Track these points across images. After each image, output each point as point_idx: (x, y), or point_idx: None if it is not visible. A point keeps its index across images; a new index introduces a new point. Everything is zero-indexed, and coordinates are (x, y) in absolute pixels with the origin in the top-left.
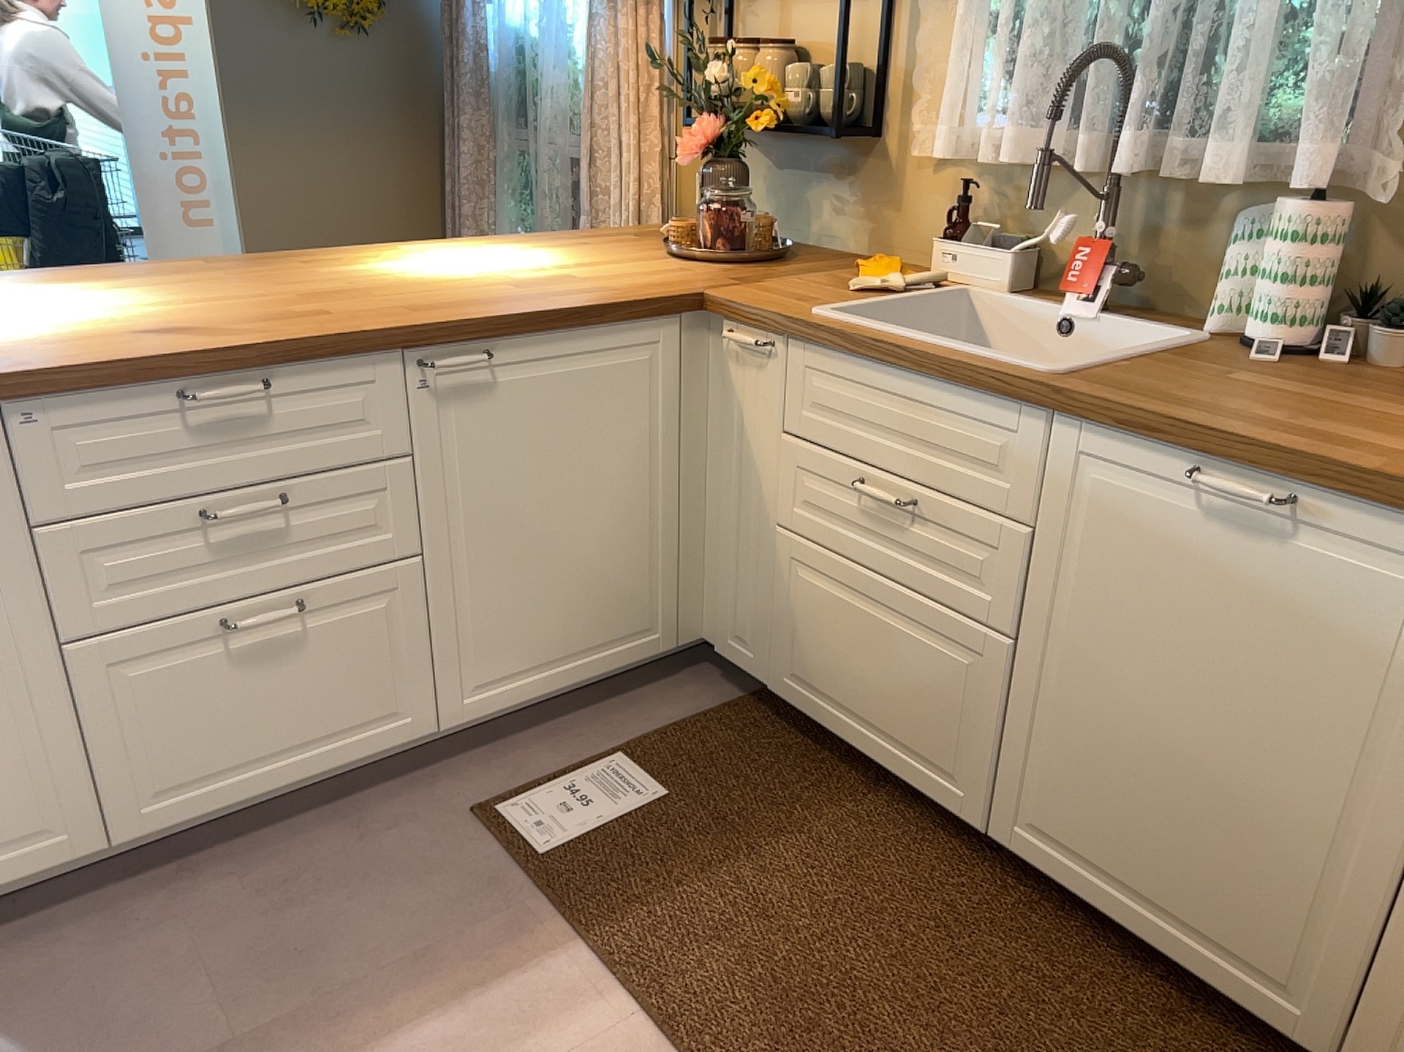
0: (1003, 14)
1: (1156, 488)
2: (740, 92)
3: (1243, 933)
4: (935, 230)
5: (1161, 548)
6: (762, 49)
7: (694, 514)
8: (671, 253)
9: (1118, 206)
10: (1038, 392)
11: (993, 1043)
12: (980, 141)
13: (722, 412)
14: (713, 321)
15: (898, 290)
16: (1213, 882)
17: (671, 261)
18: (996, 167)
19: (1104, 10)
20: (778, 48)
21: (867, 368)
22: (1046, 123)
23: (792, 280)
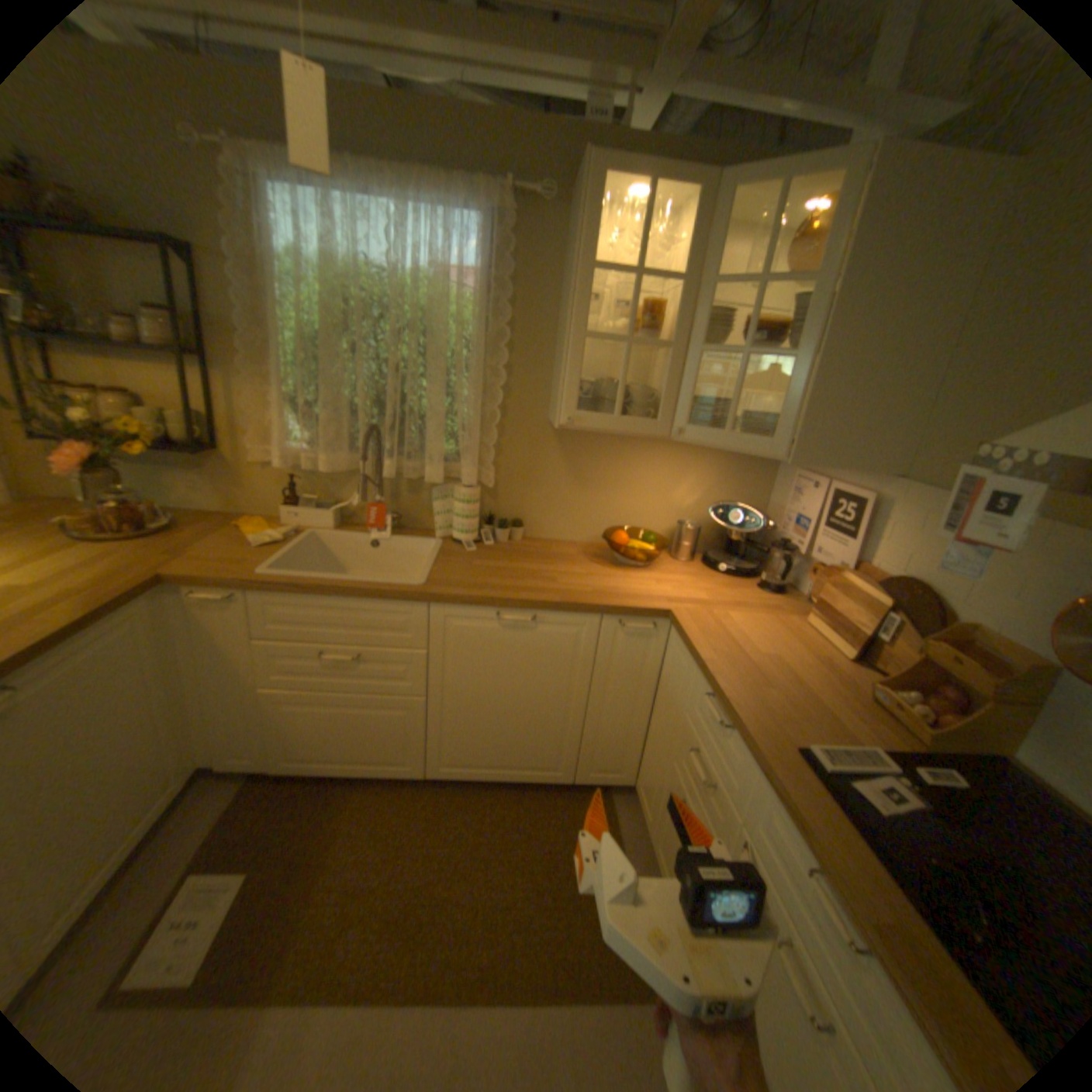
0: (301, 397)
1: (482, 623)
2: (98, 424)
3: (539, 760)
4: (270, 496)
5: (487, 643)
6: (102, 392)
7: (176, 704)
8: (75, 539)
9: (377, 484)
10: (422, 597)
11: (481, 866)
12: (294, 455)
13: (186, 639)
14: (165, 587)
15: (280, 540)
16: (526, 750)
17: (84, 546)
18: (305, 466)
19: (354, 399)
20: (118, 393)
21: (312, 599)
22: (340, 451)
23: (204, 546)
